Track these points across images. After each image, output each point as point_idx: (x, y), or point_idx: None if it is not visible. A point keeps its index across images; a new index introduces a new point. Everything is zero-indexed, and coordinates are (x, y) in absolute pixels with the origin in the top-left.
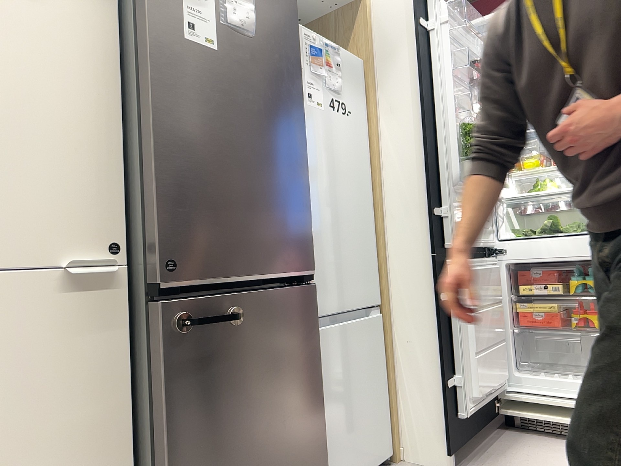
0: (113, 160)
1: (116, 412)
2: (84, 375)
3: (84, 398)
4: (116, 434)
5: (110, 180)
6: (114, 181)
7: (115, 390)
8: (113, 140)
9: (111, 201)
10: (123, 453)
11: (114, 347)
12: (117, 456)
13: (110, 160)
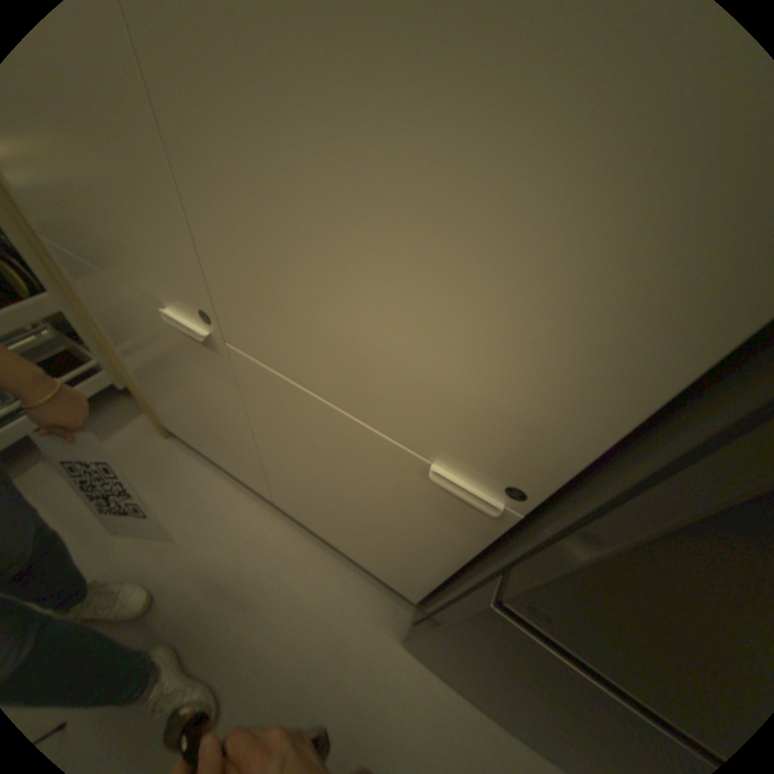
0: (642, 395)
1: (444, 562)
2: (426, 529)
3: (421, 536)
4: (438, 567)
5: (596, 423)
6: (605, 427)
7: (450, 556)
8: (689, 353)
9: (568, 448)
10: (439, 576)
11: (465, 542)
12: (433, 572)
13: (631, 390)
